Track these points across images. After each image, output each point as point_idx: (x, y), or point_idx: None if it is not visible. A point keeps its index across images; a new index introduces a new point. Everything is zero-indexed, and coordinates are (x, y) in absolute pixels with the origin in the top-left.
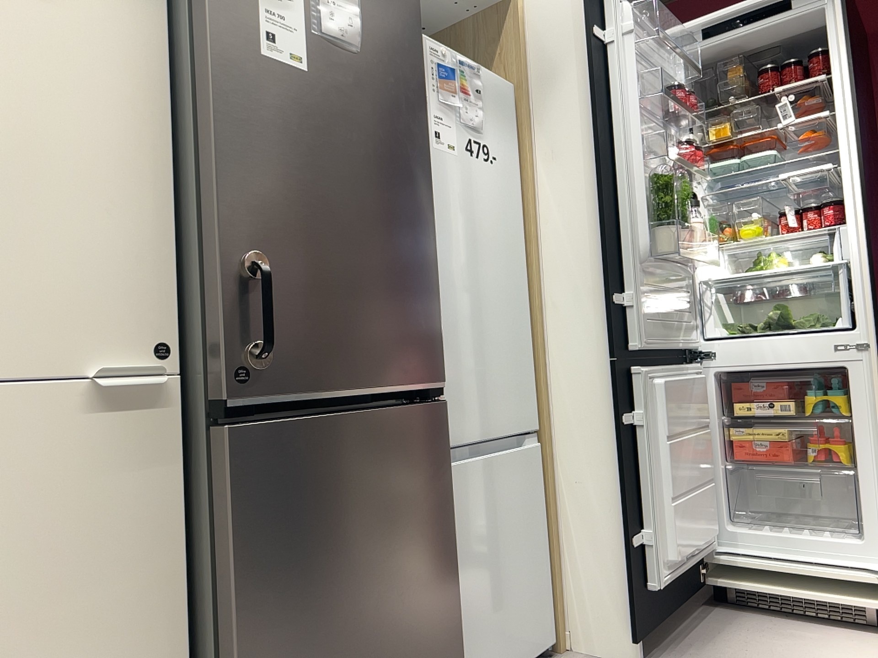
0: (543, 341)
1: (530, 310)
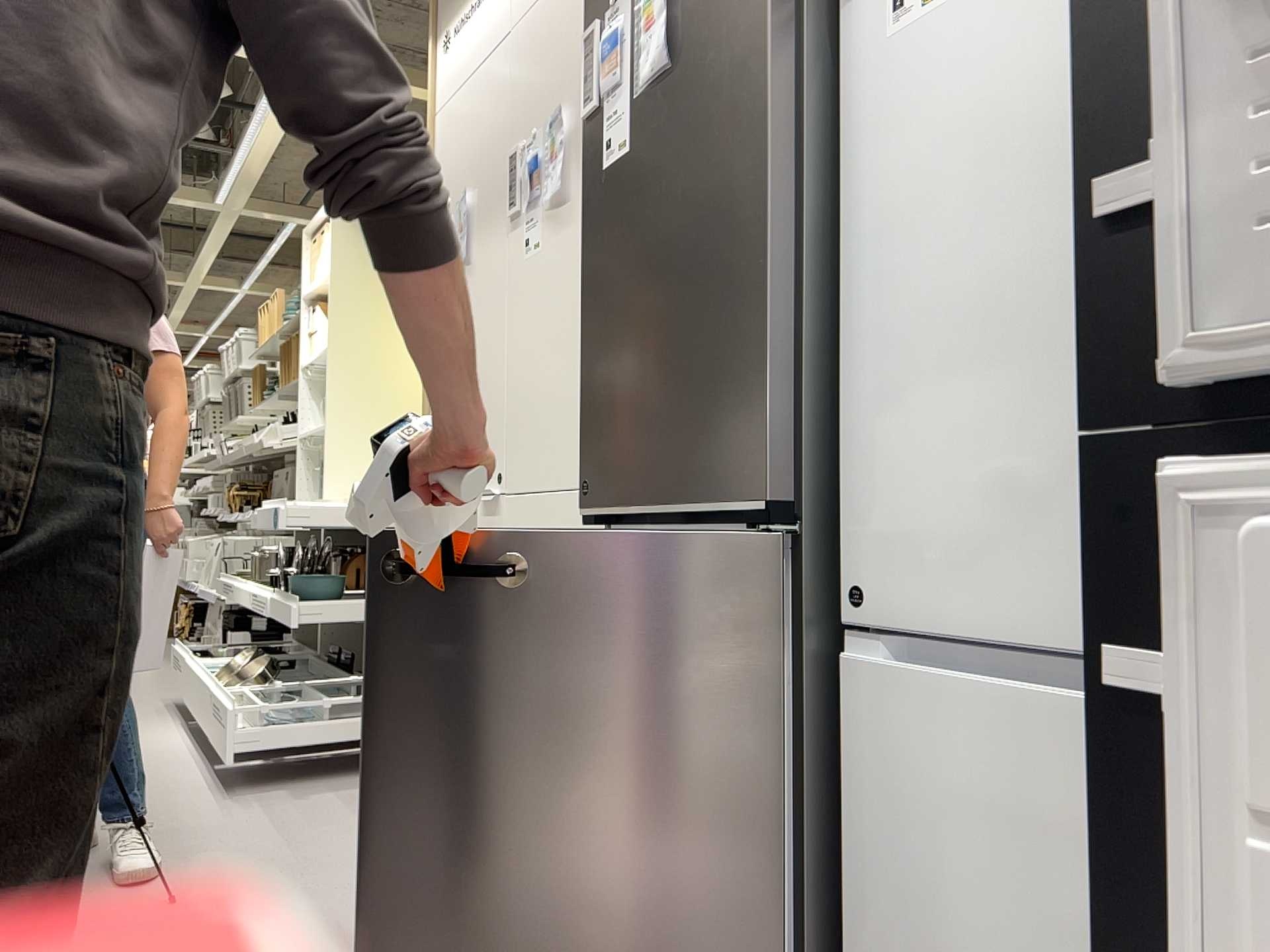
0: None
1: None
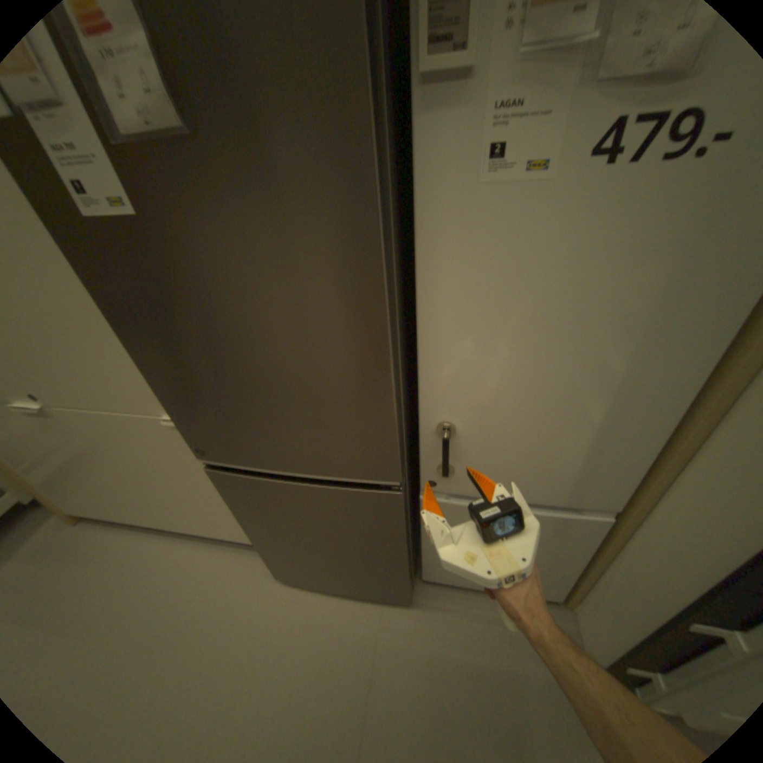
0: (689, 446)
1: (695, 400)
